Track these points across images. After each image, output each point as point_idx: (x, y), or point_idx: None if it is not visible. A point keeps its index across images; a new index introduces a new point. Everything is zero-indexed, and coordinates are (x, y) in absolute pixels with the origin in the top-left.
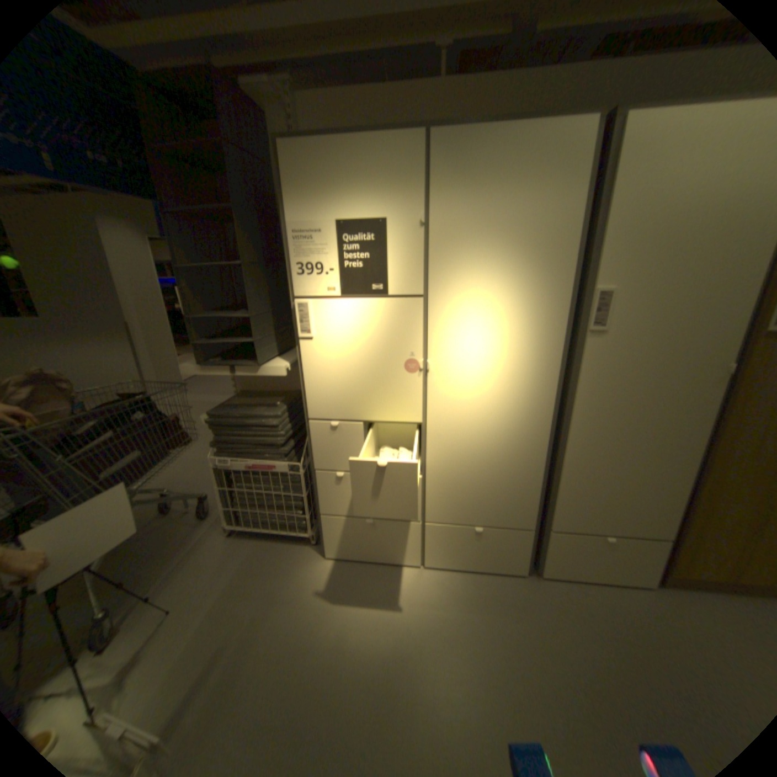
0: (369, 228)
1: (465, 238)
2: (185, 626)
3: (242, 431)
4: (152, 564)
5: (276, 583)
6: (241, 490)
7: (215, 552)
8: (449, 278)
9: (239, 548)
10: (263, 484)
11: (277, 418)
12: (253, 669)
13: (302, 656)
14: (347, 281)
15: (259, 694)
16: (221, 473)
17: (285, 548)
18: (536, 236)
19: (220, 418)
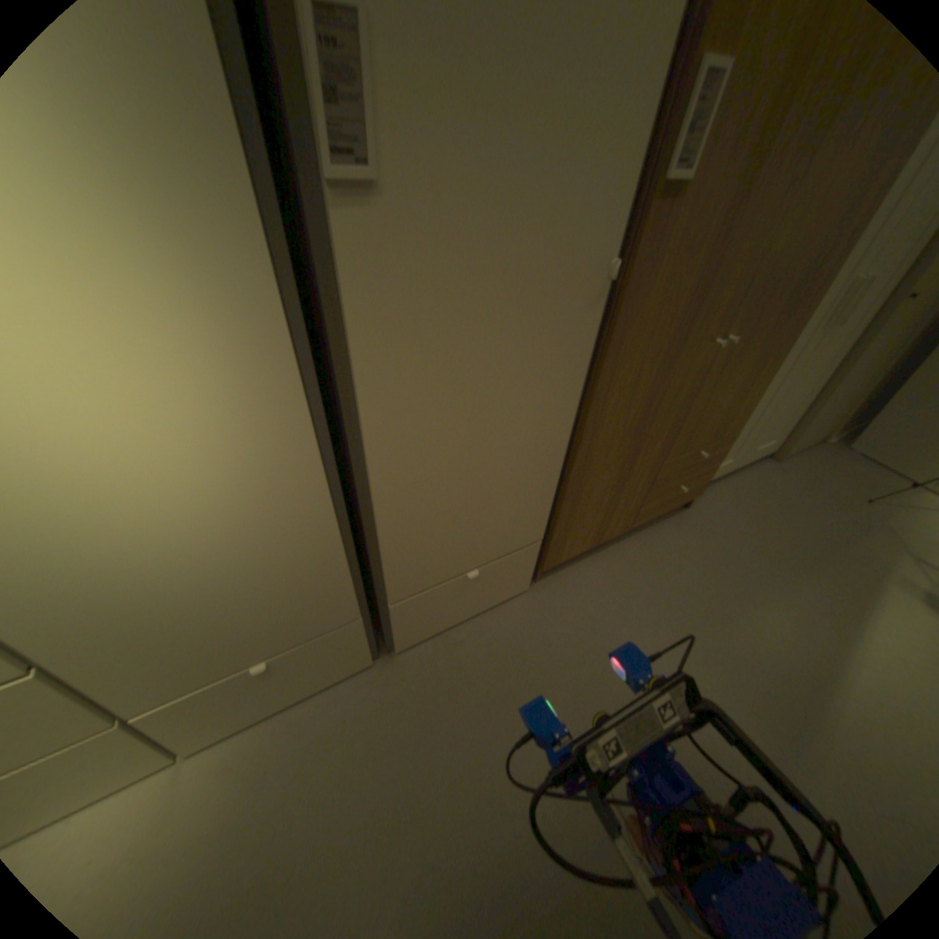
0: None
1: None
2: None
3: None
4: None
5: None
6: None
7: None
8: None
9: None
10: None
11: None
12: None
13: None
14: None
15: None
16: None
17: None
18: None
19: None
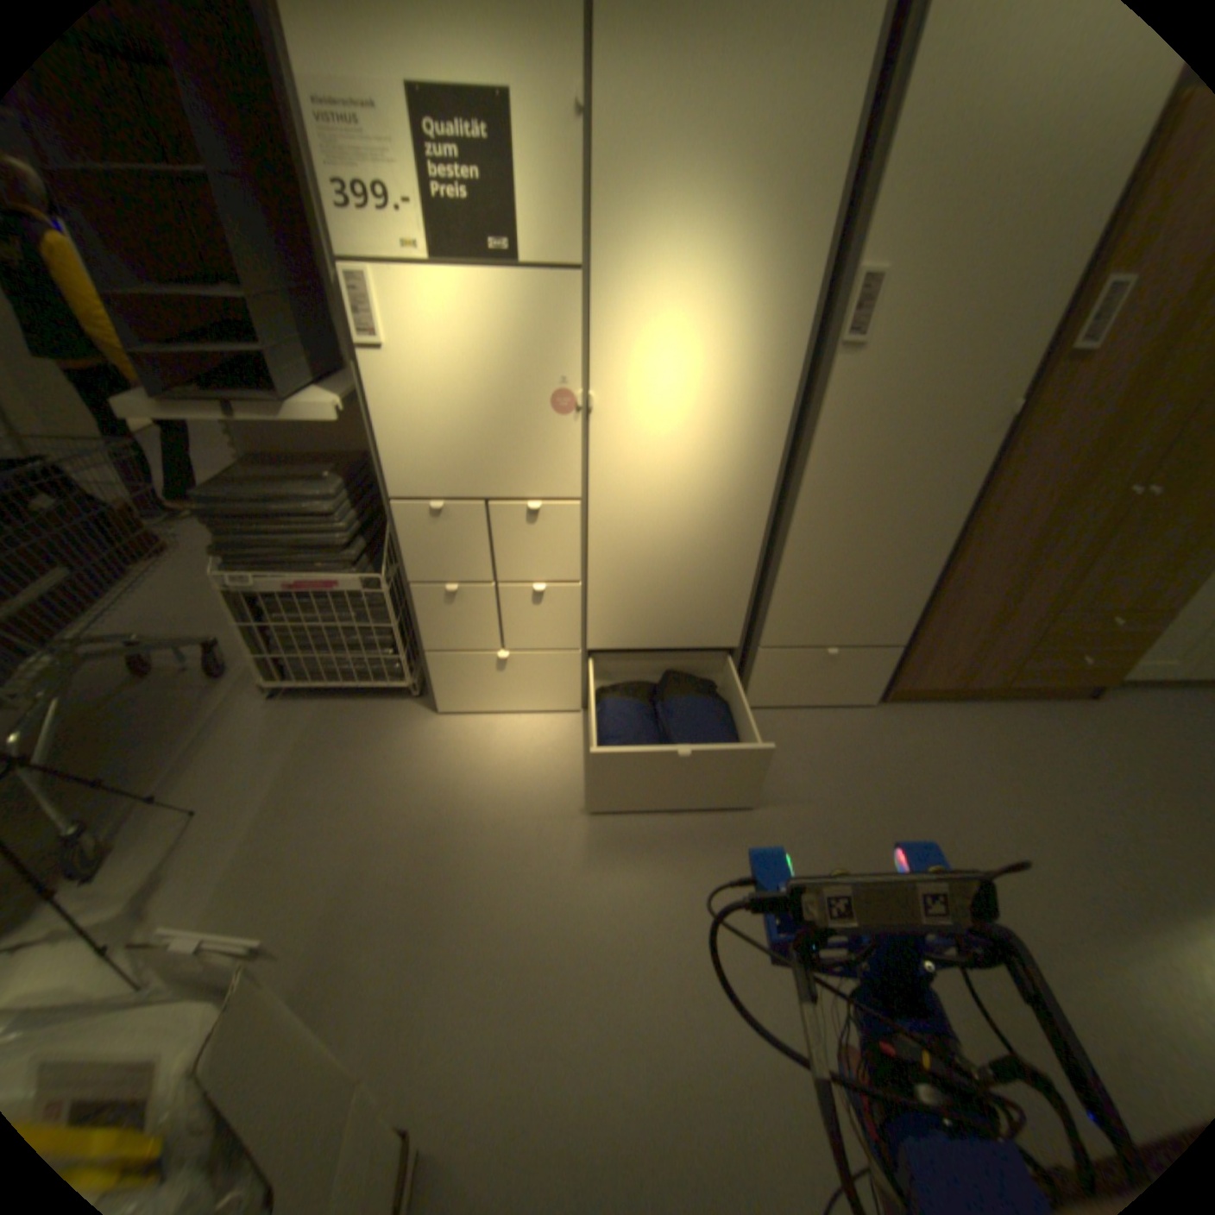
0: (477, 106)
1: (659, 148)
2: (230, 825)
3: (267, 522)
4: (144, 749)
5: (368, 752)
6: (283, 624)
7: (255, 721)
8: (630, 232)
9: (295, 711)
10: (320, 611)
11: (330, 498)
12: (353, 862)
13: (424, 837)
14: (439, 224)
15: (368, 890)
16: (240, 597)
17: (372, 704)
18: (780, 153)
19: (219, 500)
